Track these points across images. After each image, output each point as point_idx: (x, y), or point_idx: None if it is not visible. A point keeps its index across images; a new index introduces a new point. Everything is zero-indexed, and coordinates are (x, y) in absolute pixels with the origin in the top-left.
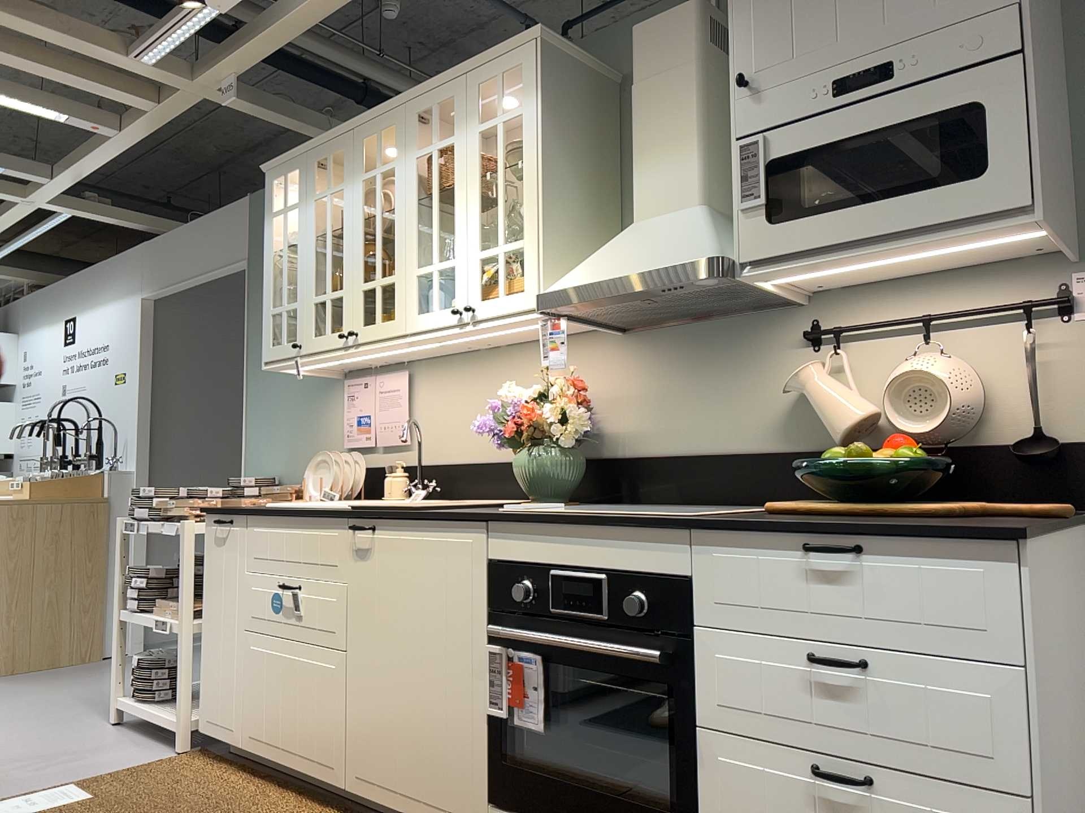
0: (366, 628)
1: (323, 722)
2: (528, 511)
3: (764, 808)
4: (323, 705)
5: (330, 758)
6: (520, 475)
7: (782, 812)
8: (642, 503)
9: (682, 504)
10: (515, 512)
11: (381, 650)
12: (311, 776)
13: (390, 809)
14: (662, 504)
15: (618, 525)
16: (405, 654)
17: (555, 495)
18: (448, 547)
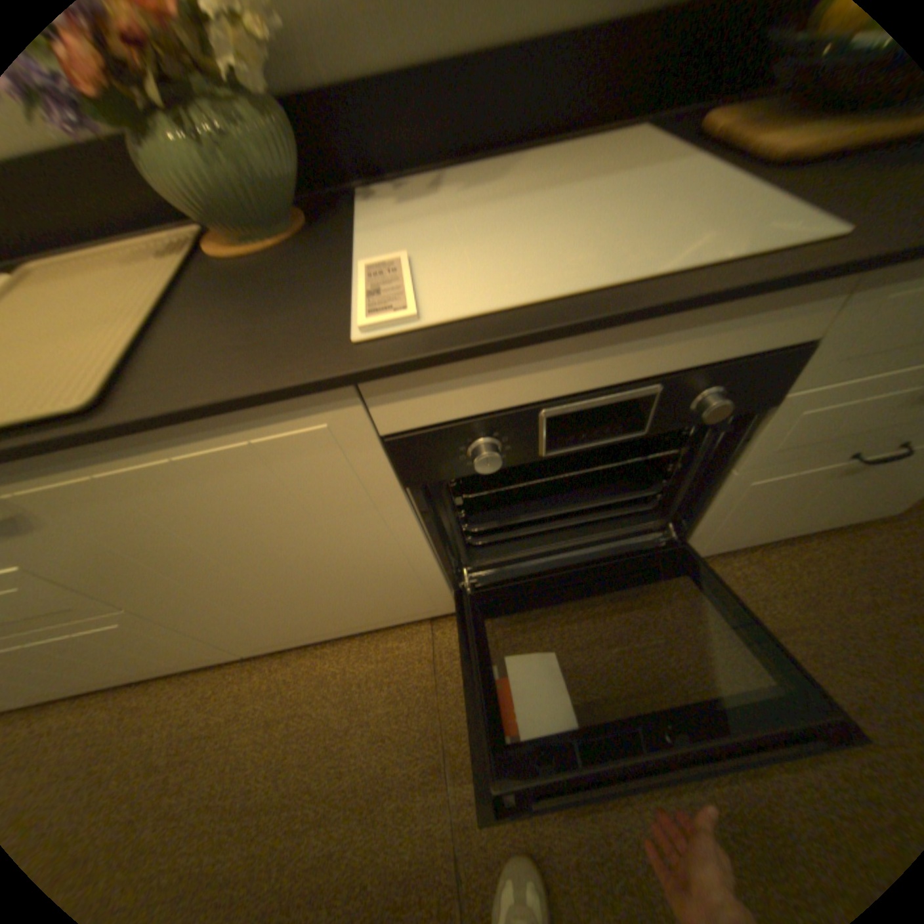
0: (147, 584)
1: (156, 652)
2: (432, 318)
3: (782, 494)
4: (140, 647)
5: (198, 659)
6: (186, 196)
7: (798, 490)
8: (386, 176)
9: (454, 160)
10: (407, 331)
11: (204, 586)
12: (179, 672)
13: (319, 641)
14: (420, 168)
15: (729, 301)
16: (259, 574)
17: (271, 215)
18: (266, 450)
